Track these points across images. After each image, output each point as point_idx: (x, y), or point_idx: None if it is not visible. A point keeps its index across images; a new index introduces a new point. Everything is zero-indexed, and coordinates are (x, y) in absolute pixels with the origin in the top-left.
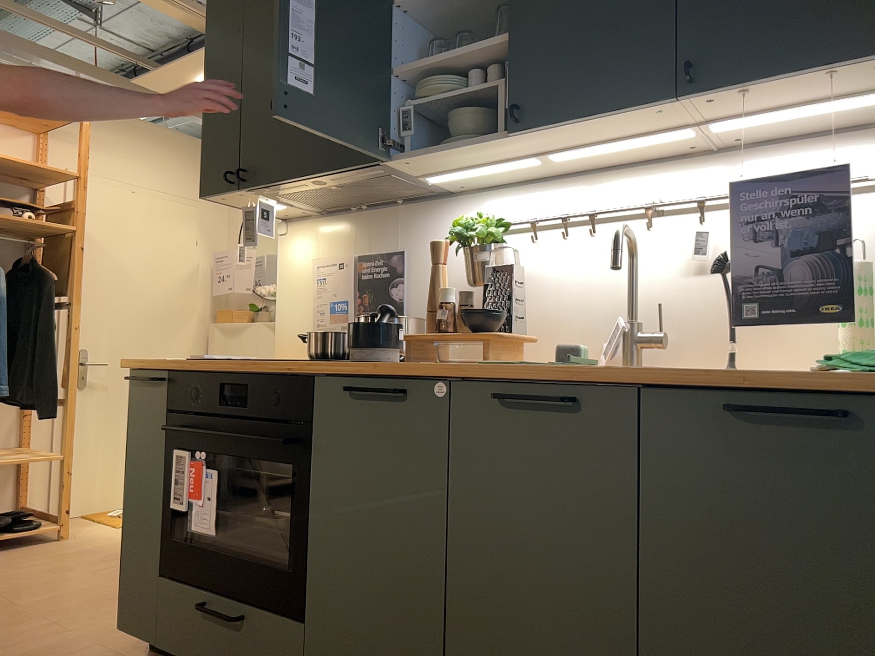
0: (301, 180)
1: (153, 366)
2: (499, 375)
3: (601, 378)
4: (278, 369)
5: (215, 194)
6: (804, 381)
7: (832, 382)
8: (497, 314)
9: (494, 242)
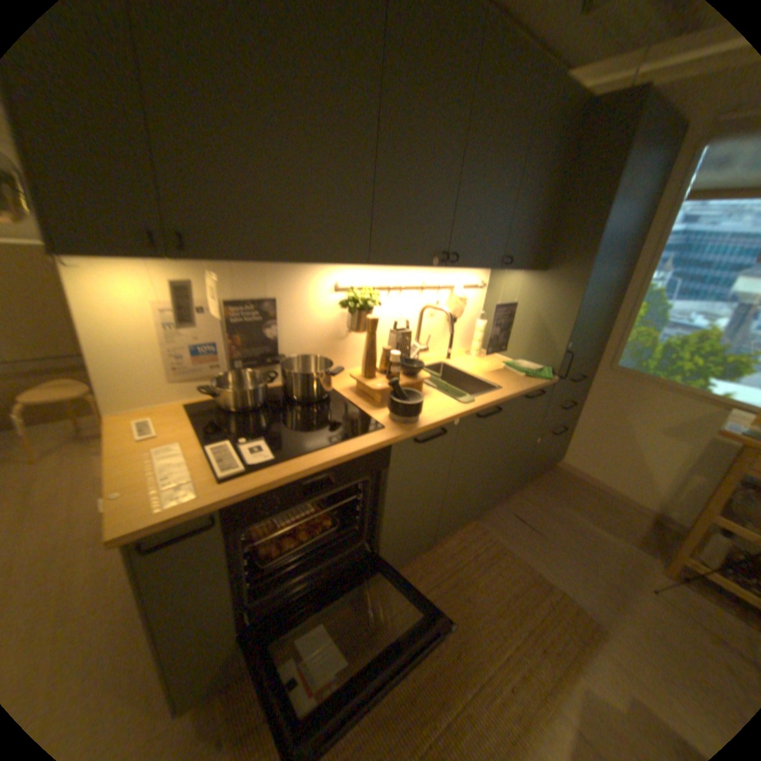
0: (270, 261)
1: (194, 514)
2: (481, 408)
3: (507, 398)
4: (360, 448)
5: (87, 251)
6: (535, 384)
7: (544, 385)
8: (416, 362)
9: (369, 305)
